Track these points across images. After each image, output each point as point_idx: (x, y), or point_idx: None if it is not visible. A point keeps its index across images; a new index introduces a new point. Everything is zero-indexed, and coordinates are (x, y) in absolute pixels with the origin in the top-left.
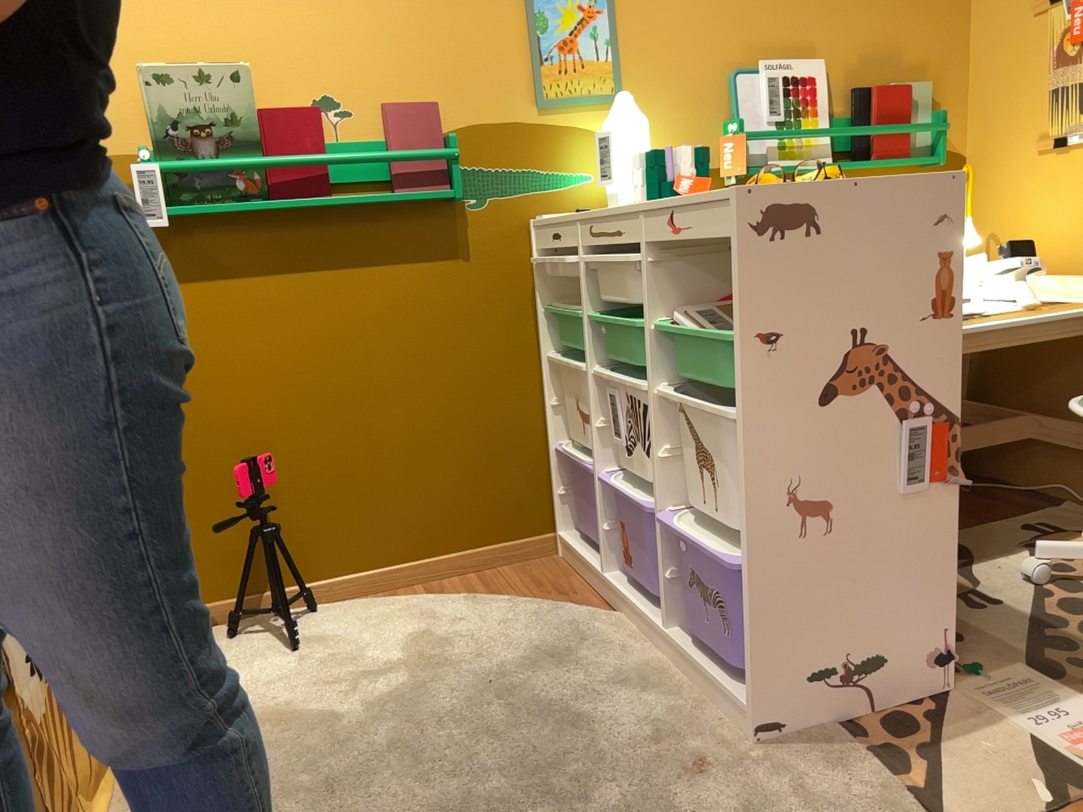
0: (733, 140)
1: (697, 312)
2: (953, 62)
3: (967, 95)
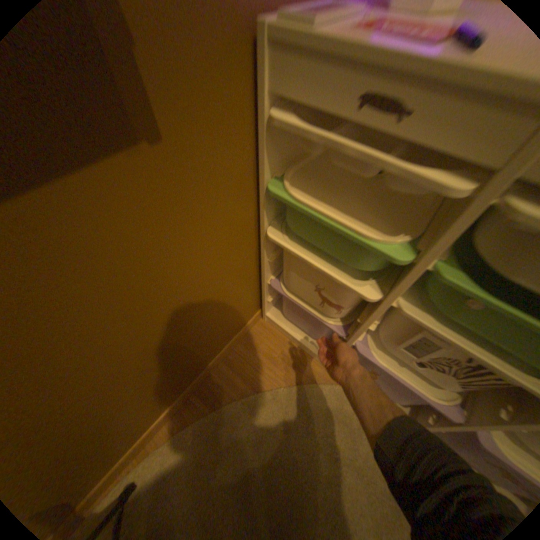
0: None
1: None
2: None
3: None
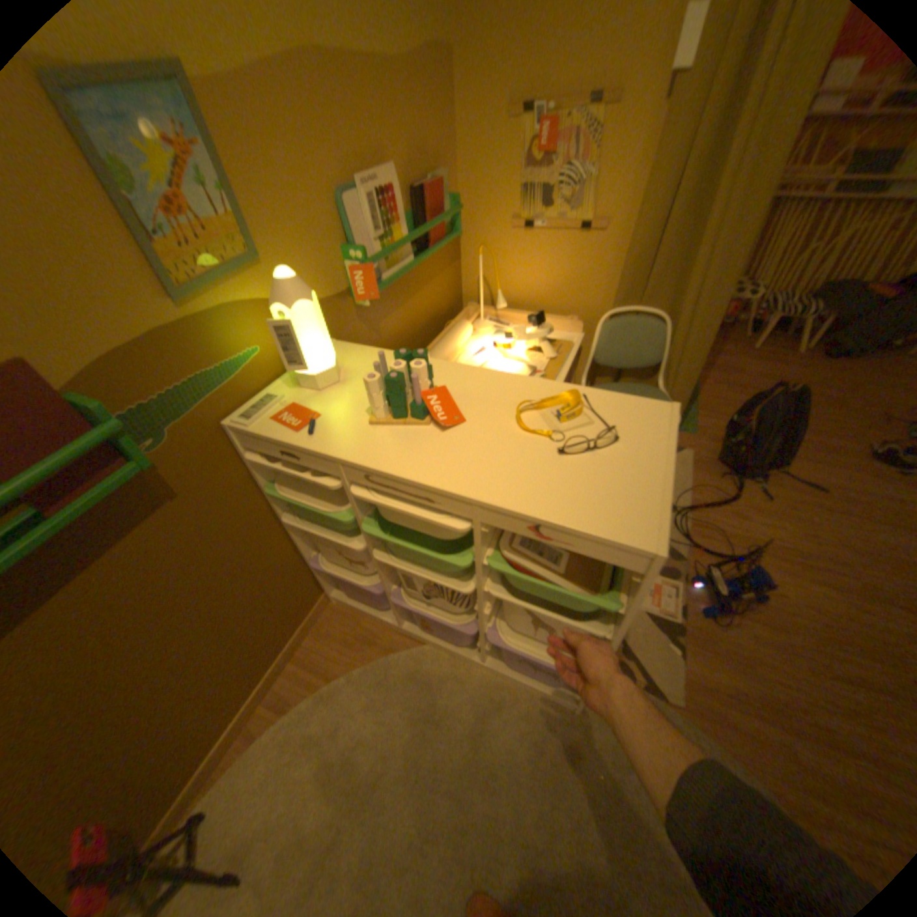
0: (362, 270)
1: (520, 545)
2: (450, 145)
3: (458, 172)
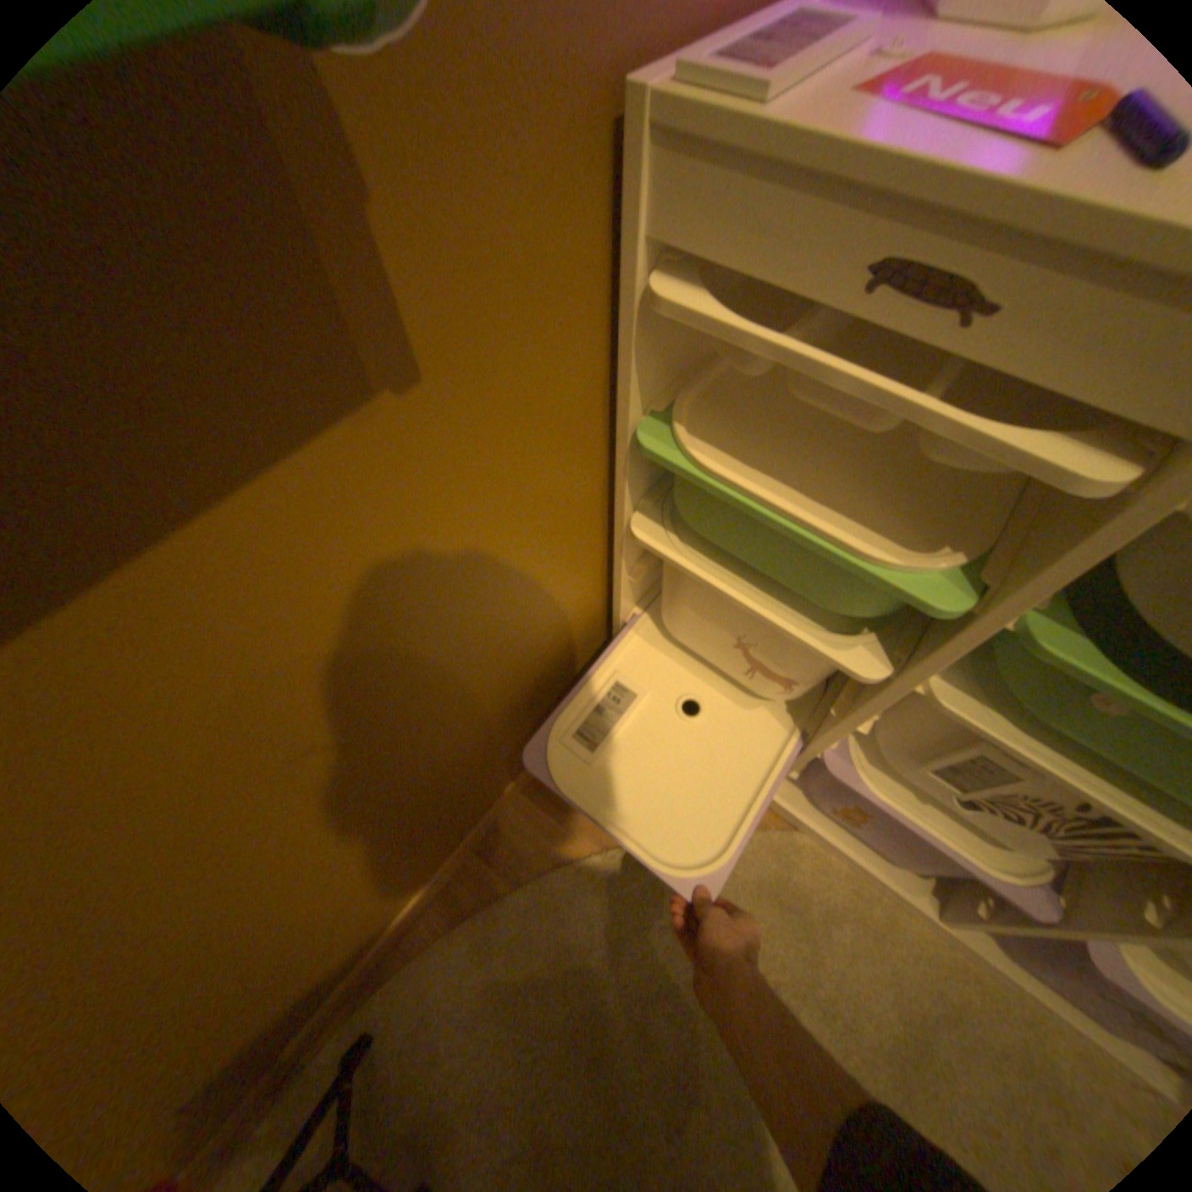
0: None
1: None
2: None
3: None
